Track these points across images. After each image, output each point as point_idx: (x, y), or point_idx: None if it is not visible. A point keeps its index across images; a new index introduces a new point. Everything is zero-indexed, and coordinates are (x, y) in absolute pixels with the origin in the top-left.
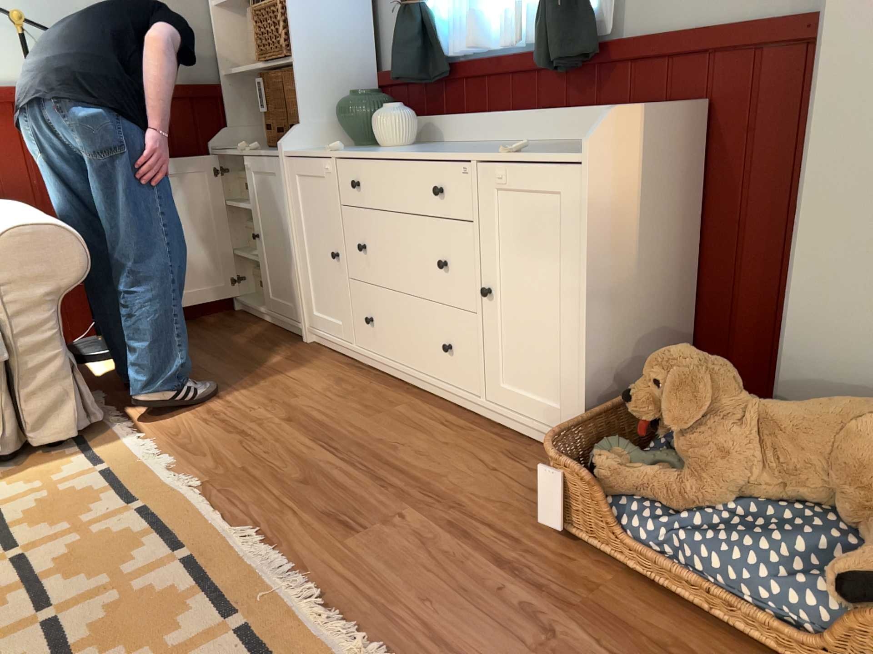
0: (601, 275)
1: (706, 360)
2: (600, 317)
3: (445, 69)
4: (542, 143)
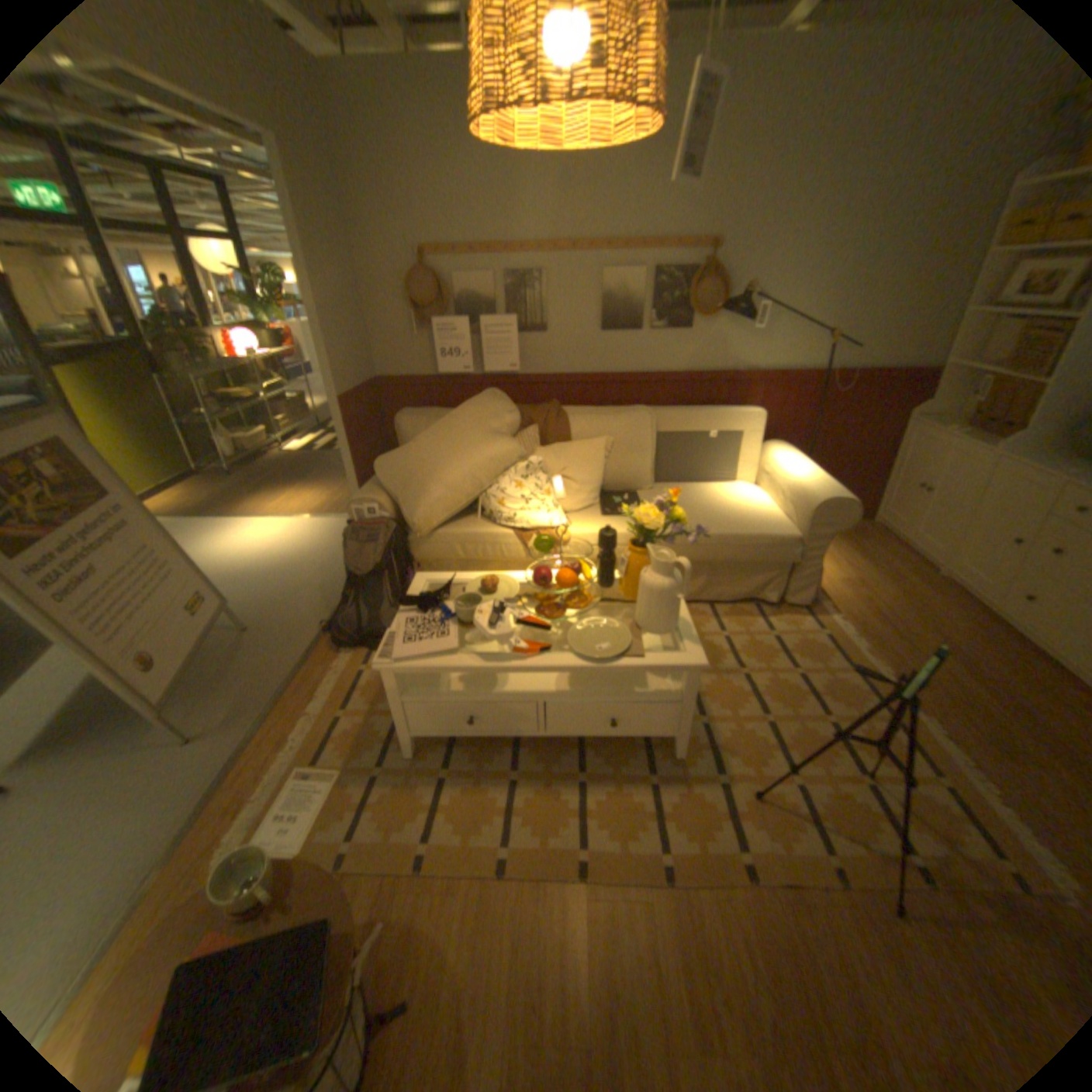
0: None
1: None
2: None
3: None
4: None
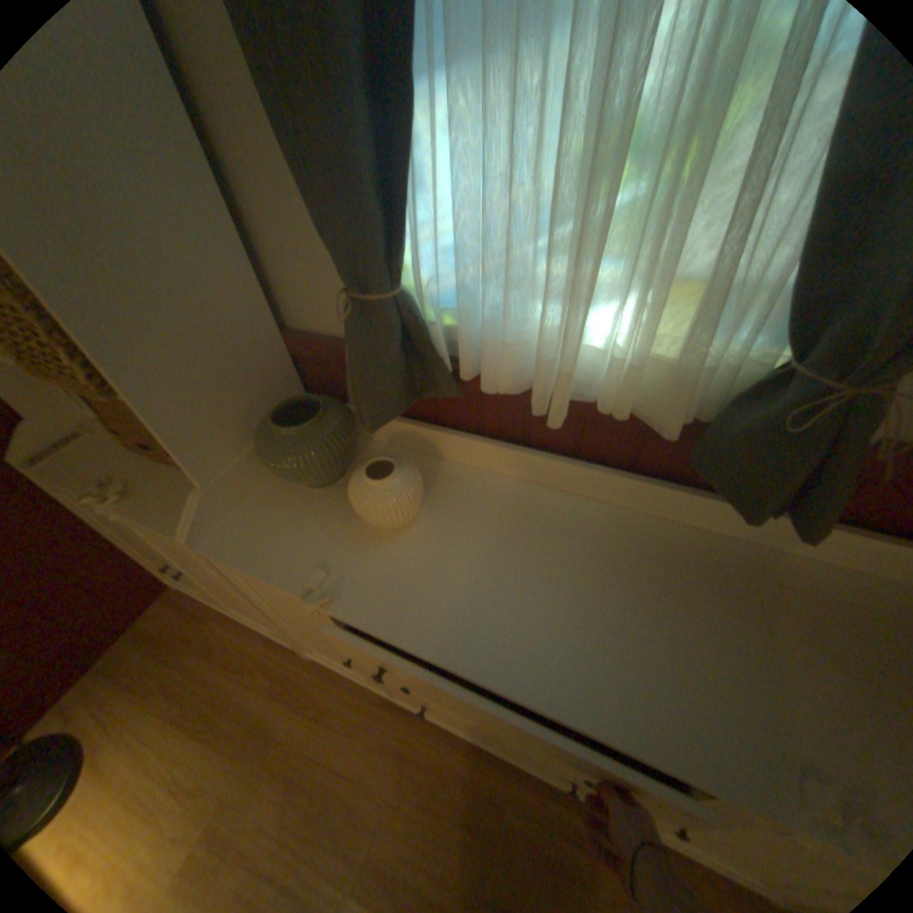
0: None
1: None
2: None
3: (457, 390)
4: (671, 541)
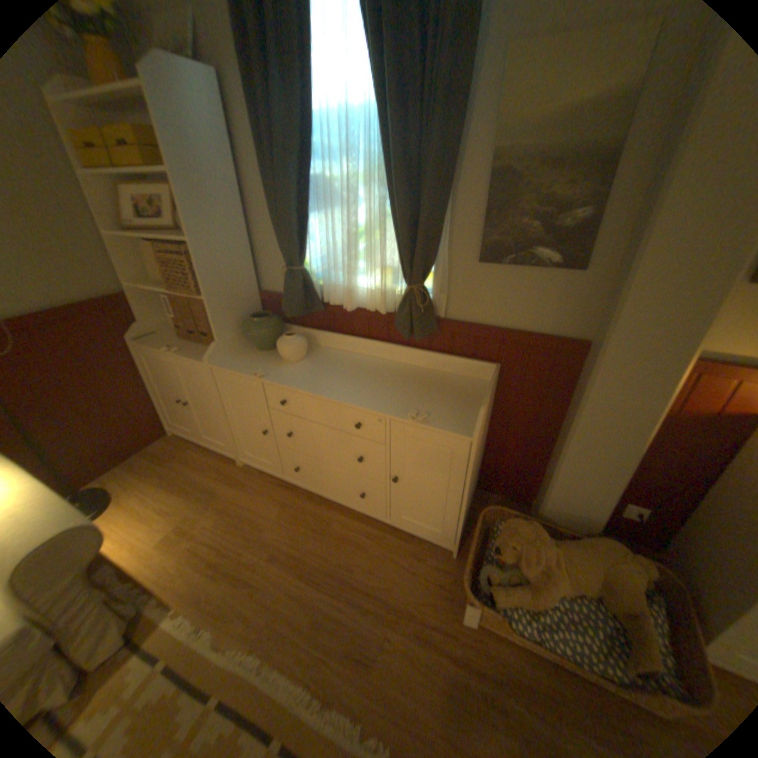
0: (471, 482)
1: (535, 533)
2: (468, 499)
3: (322, 308)
4: (399, 368)
